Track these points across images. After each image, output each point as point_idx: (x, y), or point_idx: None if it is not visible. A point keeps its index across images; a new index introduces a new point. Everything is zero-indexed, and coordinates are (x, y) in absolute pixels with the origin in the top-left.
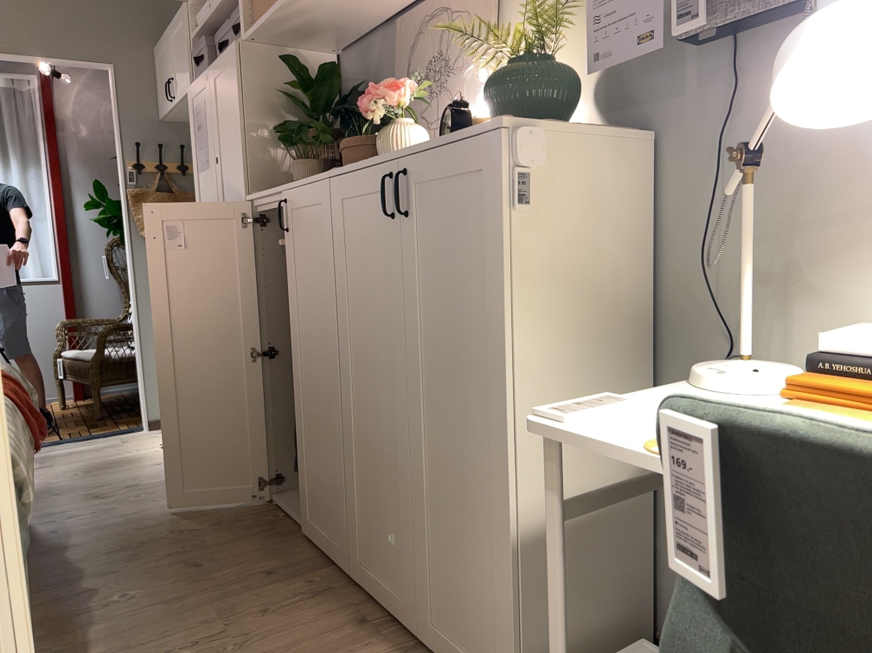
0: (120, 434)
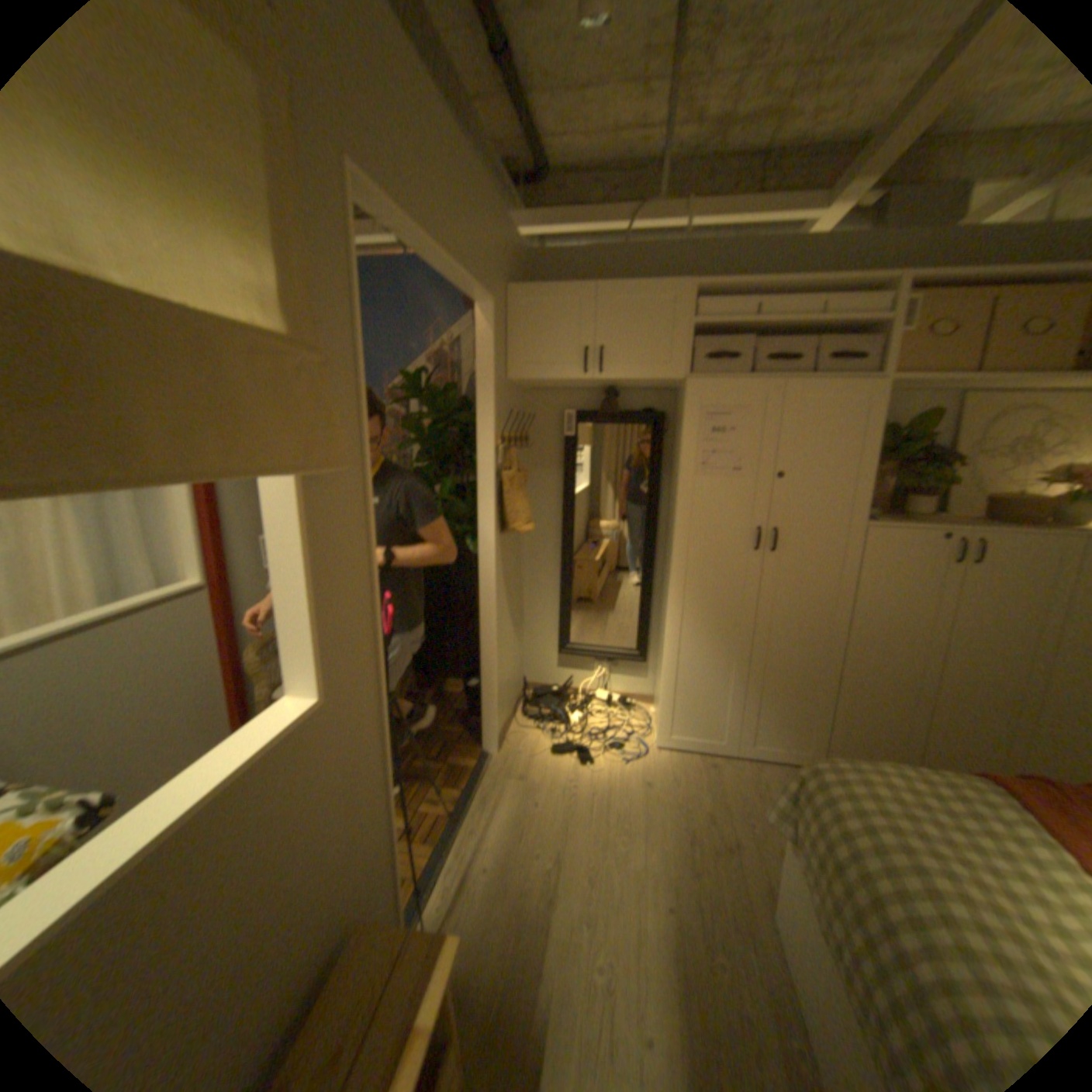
0: (484, 774)
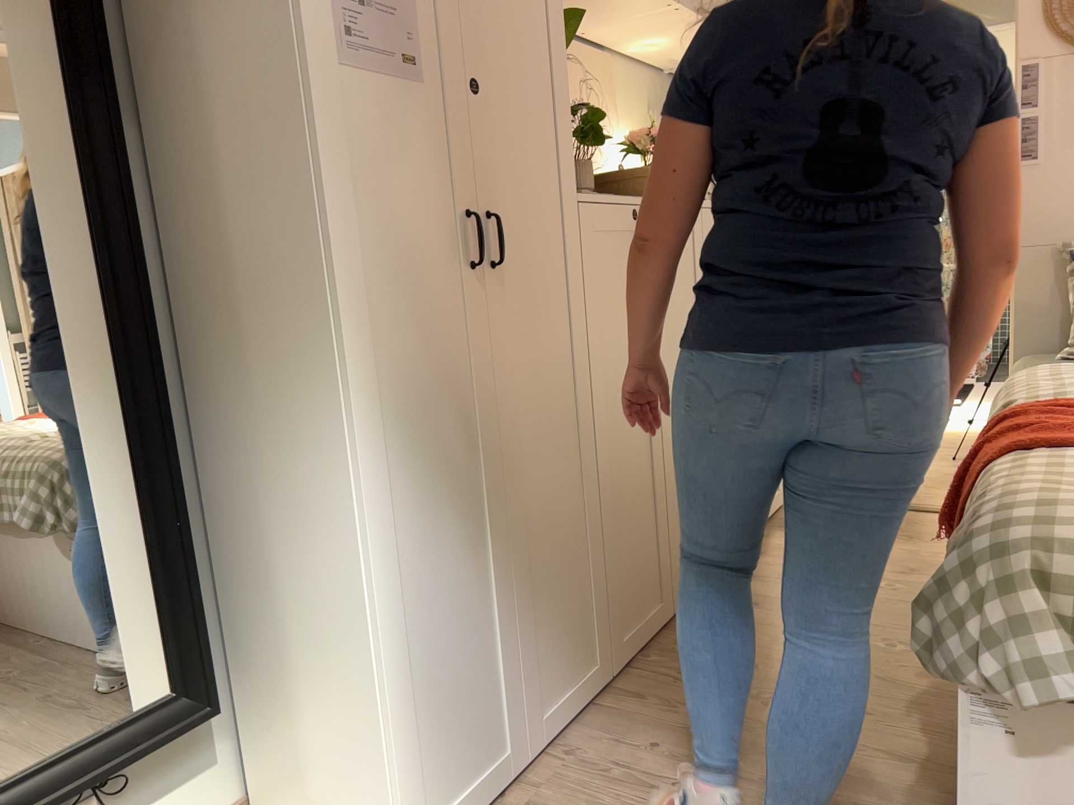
0: None
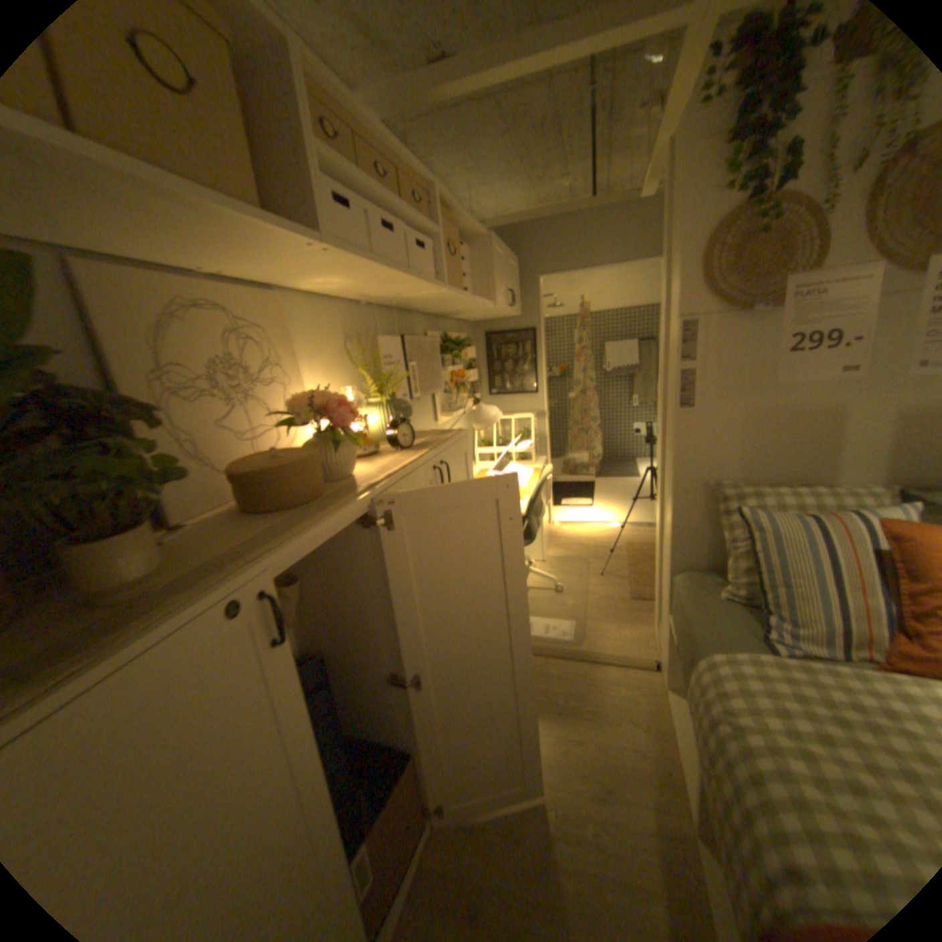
0: None
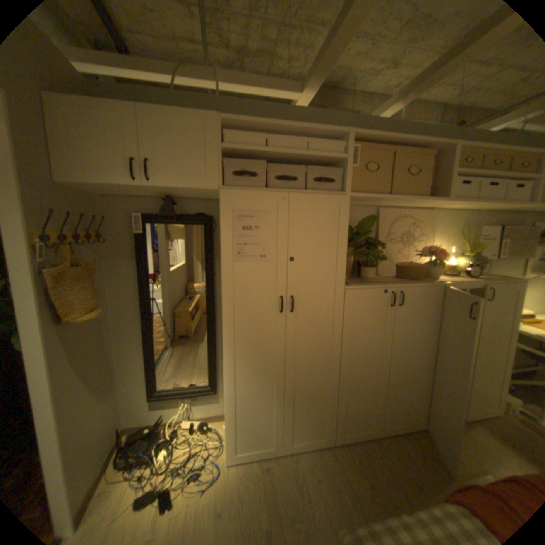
0: None
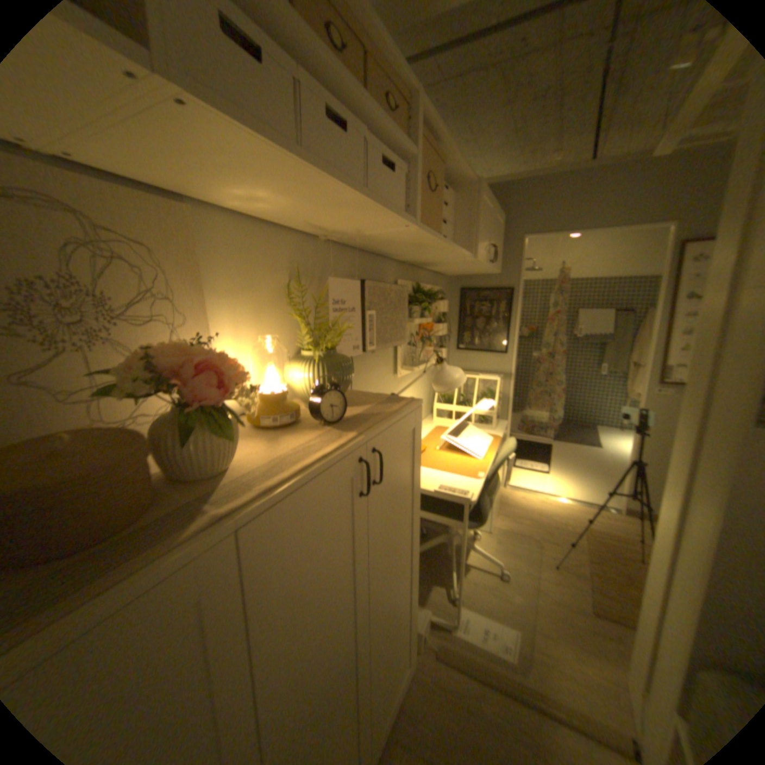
0: None
